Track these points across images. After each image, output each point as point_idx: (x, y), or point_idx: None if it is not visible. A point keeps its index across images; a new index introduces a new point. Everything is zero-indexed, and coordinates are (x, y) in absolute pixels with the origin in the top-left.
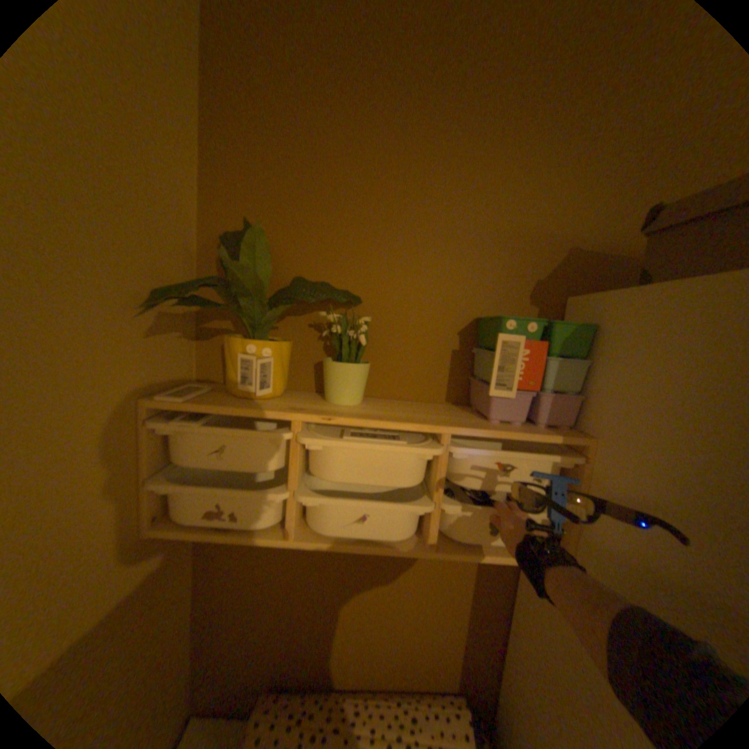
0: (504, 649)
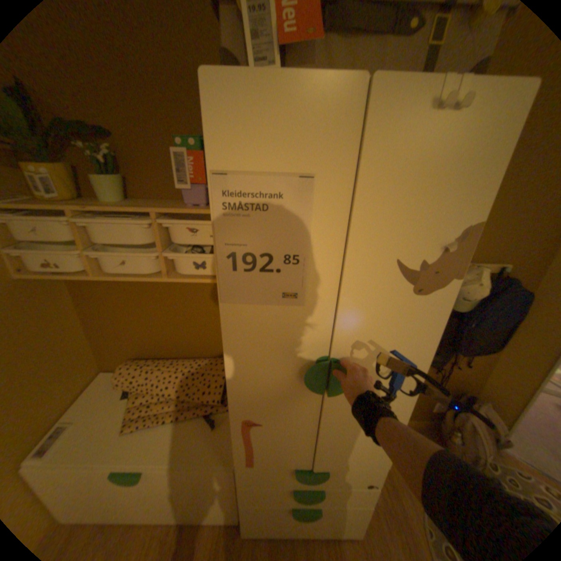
0: None
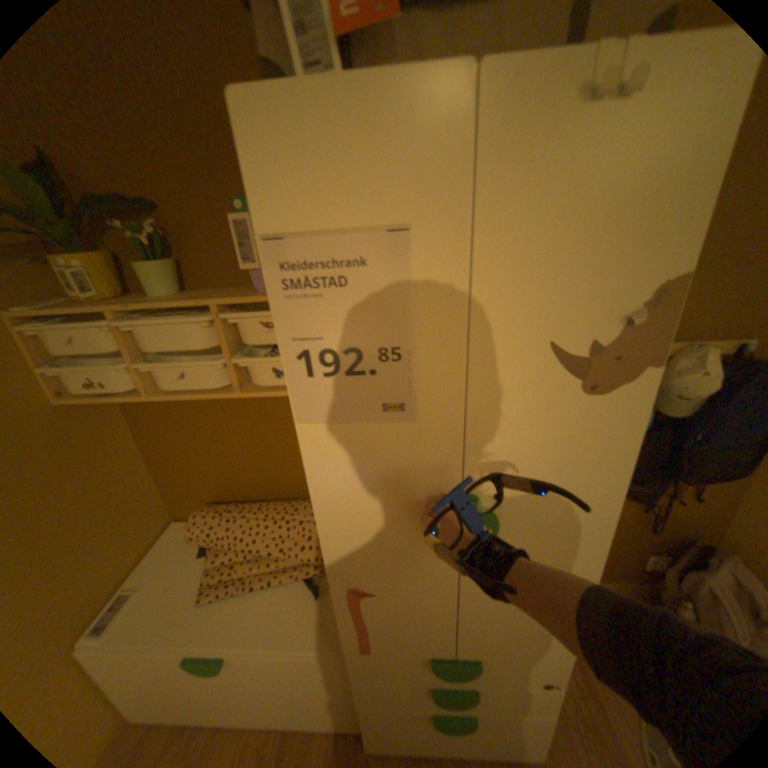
0: None
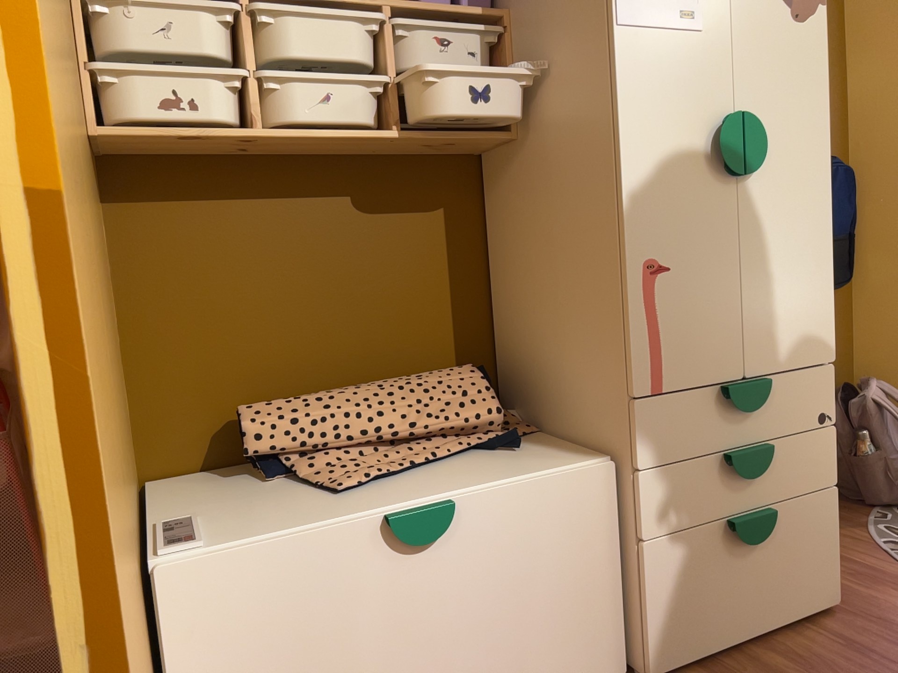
0: (492, 309)
